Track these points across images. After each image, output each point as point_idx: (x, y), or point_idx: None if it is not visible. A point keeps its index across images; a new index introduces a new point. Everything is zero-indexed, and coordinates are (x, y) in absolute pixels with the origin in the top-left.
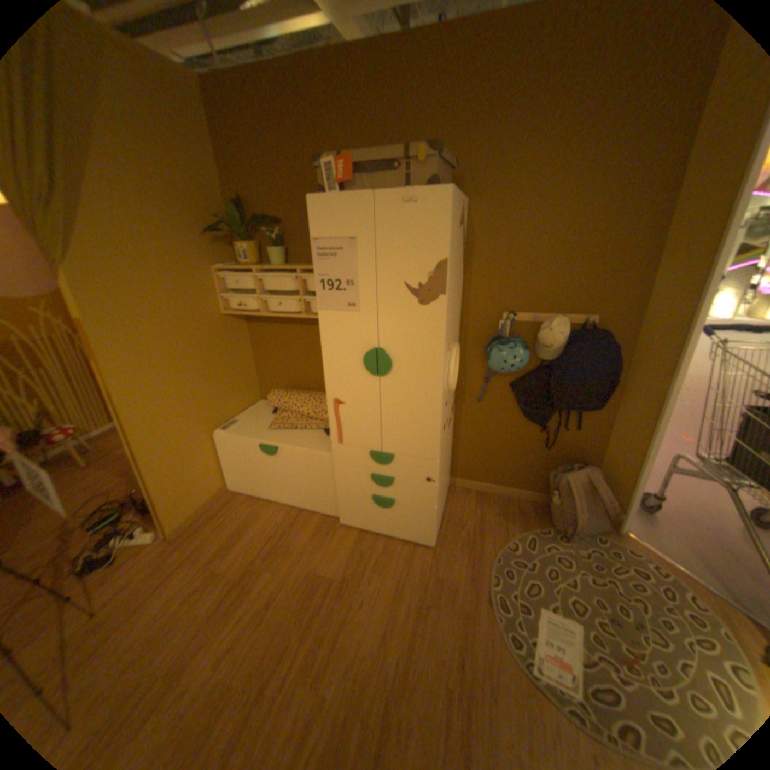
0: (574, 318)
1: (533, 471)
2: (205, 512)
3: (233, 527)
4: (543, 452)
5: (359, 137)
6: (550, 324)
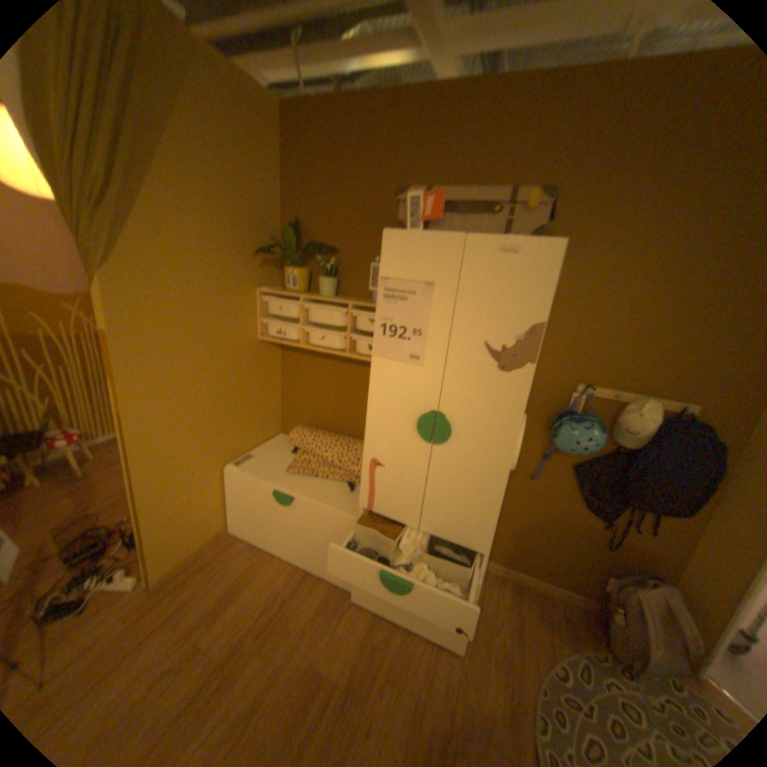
0: (669, 405)
1: (587, 572)
2: (199, 556)
3: (227, 582)
4: (604, 553)
5: (442, 175)
6: (642, 409)
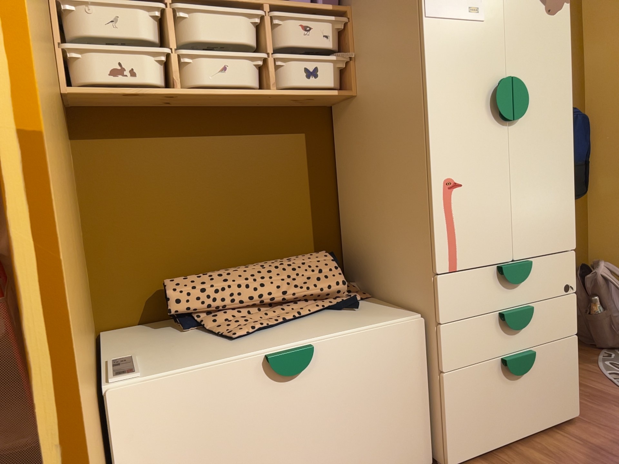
0: None
1: None
2: None
3: None
4: None
5: None
6: None
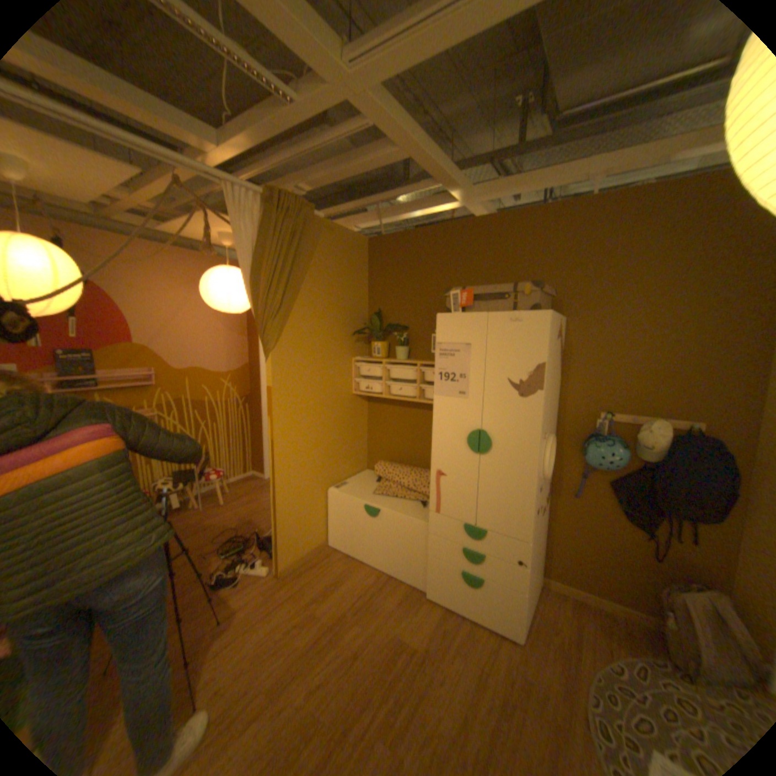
0: (678, 424)
1: (642, 587)
2: (309, 560)
3: (330, 578)
4: (654, 566)
5: (477, 273)
6: (651, 427)
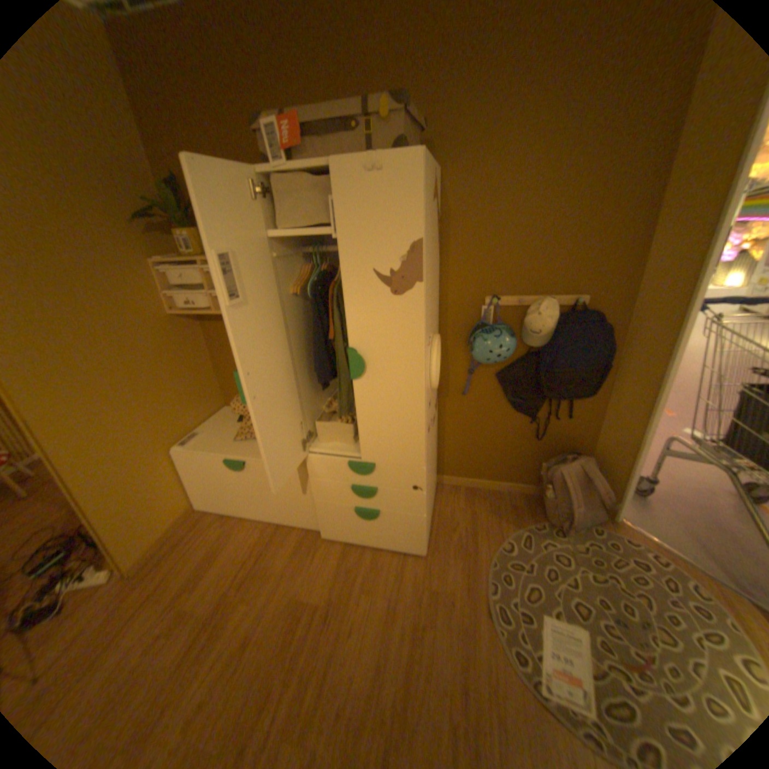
0: (563, 300)
1: (523, 463)
2: (169, 539)
3: (202, 553)
4: (533, 444)
5: (310, 97)
6: (539, 308)
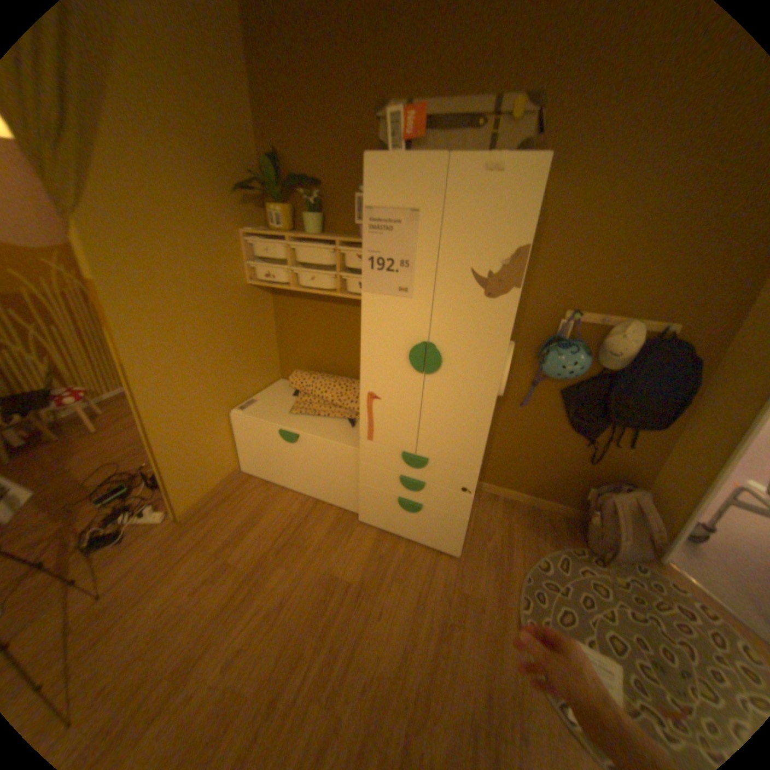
0: (652, 326)
1: (571, 485)
2: (218, 493)
3: (246, 512)
4: (586, 468)
5: (425, 87)
6: (625, 331)
